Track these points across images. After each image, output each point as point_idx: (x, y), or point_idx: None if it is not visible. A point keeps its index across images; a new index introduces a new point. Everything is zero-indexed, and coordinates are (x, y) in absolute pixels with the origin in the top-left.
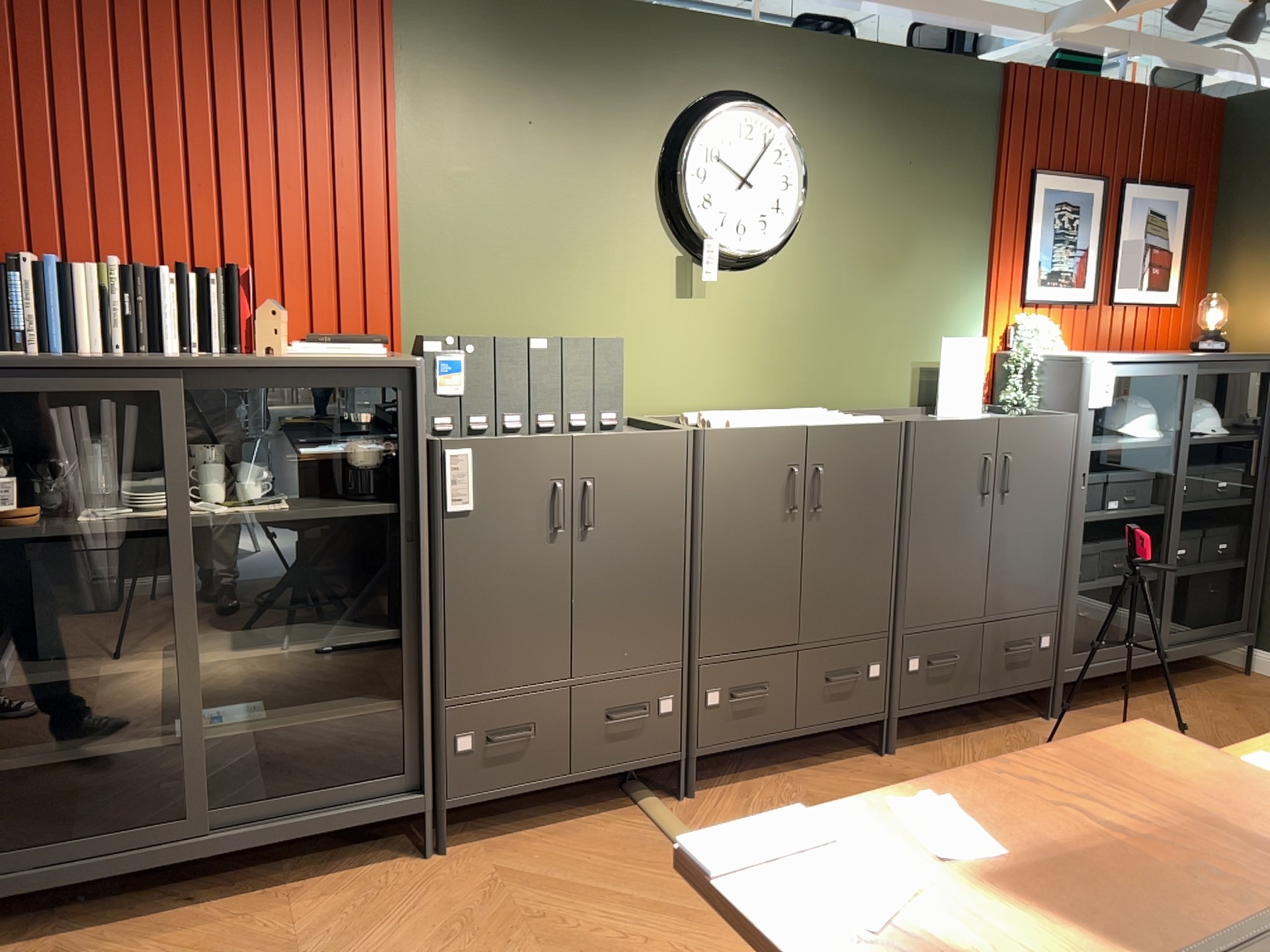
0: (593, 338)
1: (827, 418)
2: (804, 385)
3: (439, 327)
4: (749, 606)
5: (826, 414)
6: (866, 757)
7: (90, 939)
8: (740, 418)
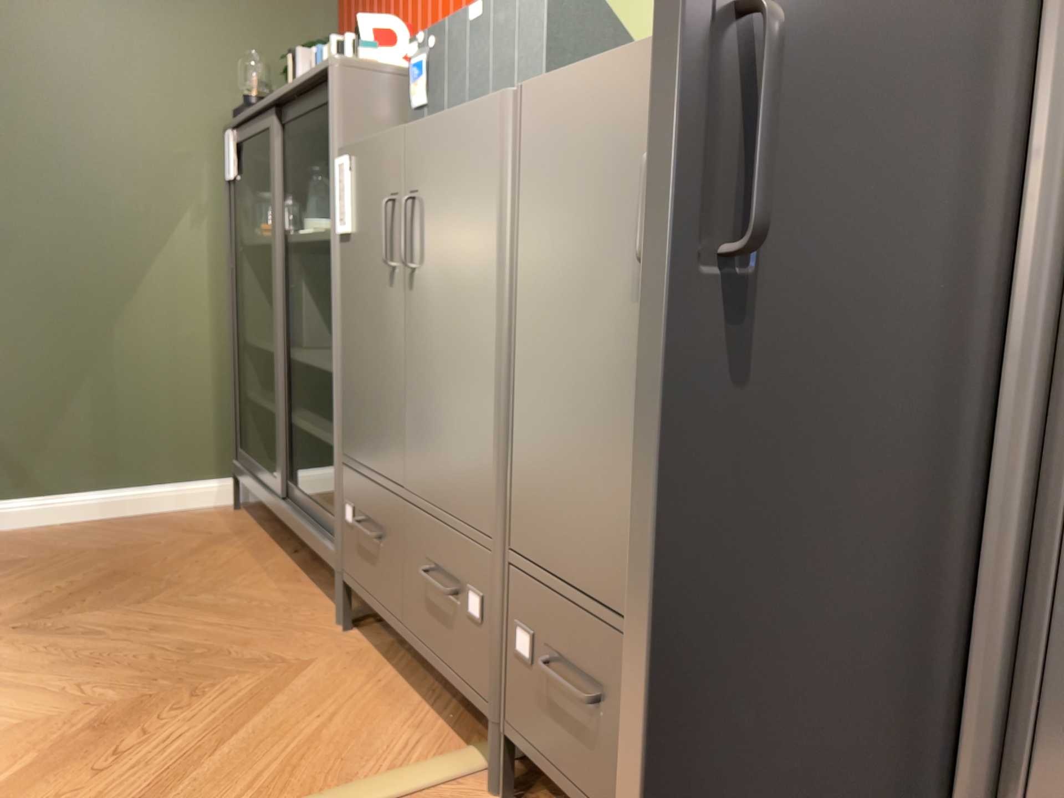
0: None
1: None
2: None
3: None
4: (574, 482)
5: None
6: None
7: (250, 537)
8: None
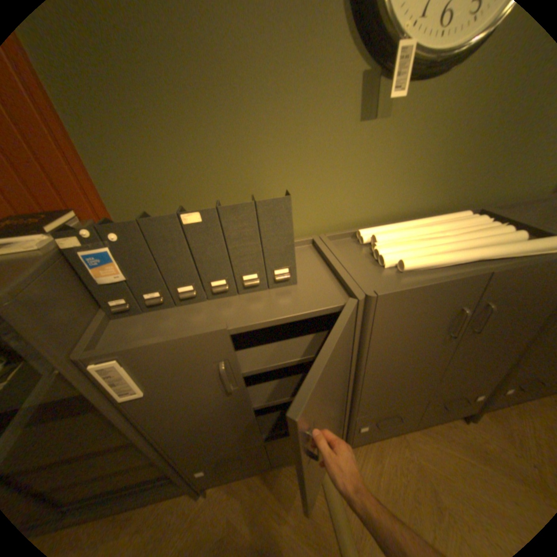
0: (254, 203)
1: (506, 247)
2: (465, 187)
3: (133, 187)
4: (399, 391)
5: (494, 229)
6: (457, 422)
7: None
8: (412, 253)
